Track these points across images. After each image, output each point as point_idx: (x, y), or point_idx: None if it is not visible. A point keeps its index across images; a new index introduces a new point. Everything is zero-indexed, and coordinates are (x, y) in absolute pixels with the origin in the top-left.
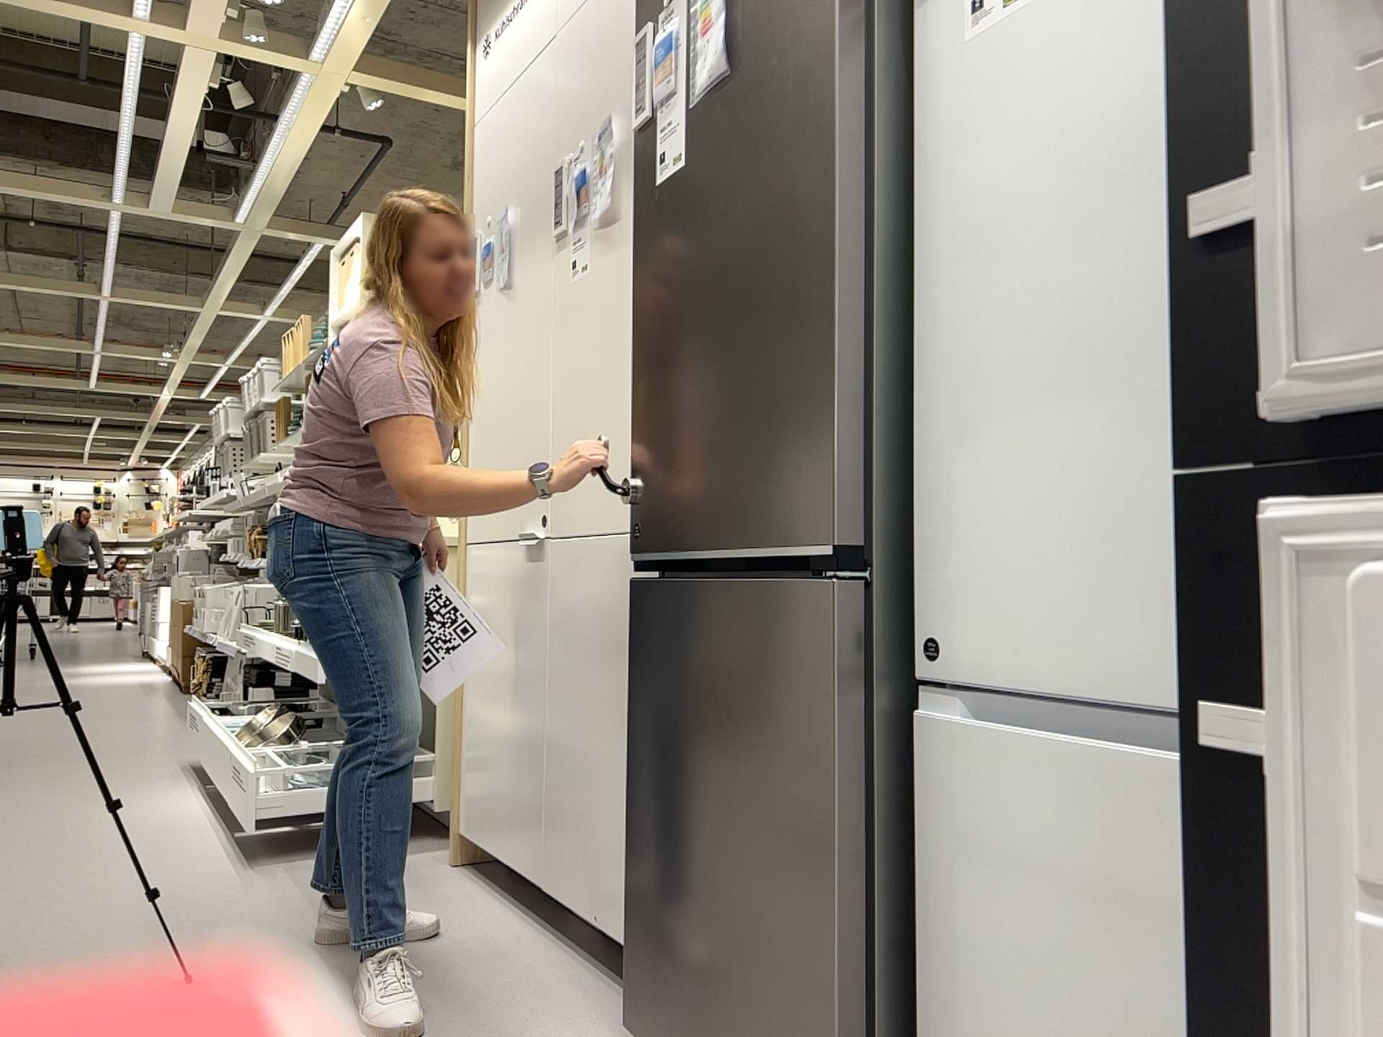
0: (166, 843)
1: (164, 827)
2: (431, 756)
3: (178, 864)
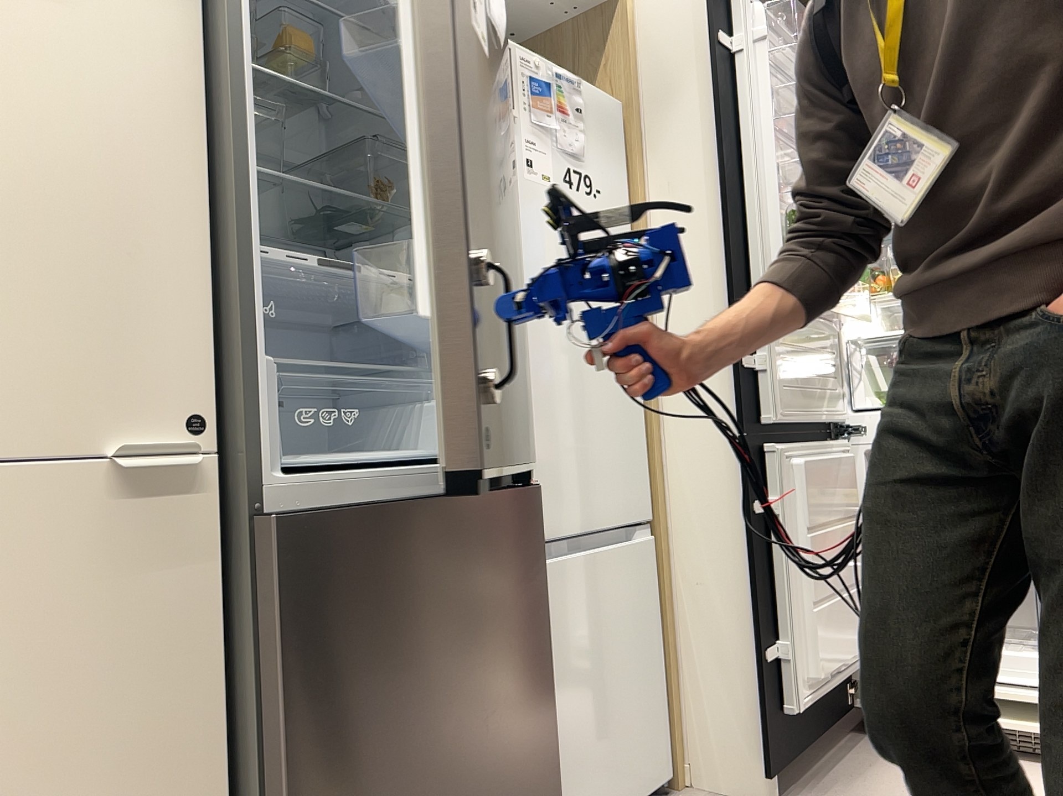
0: None
1: None
2: None
3: None
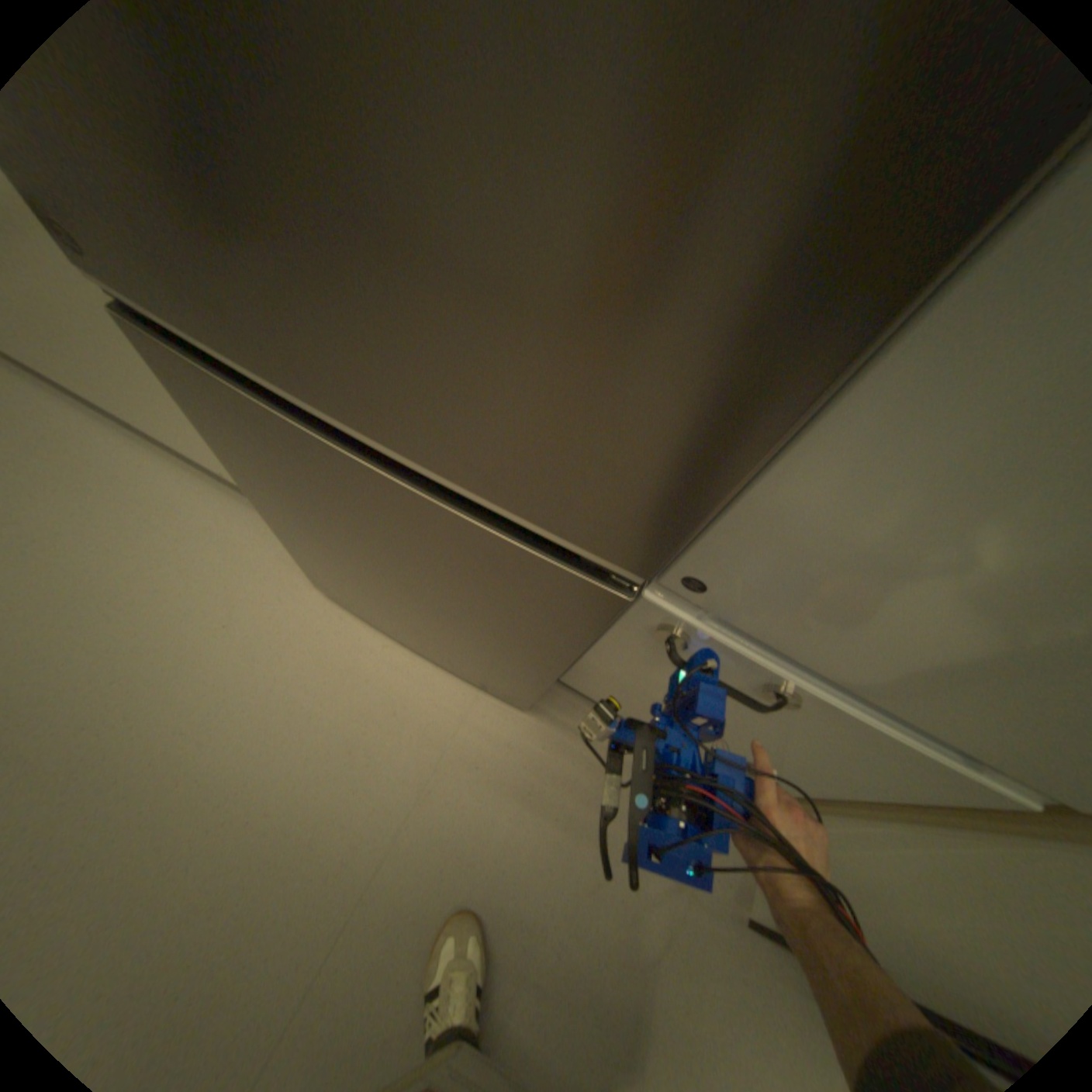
0: None
1: None
2: None
3: None
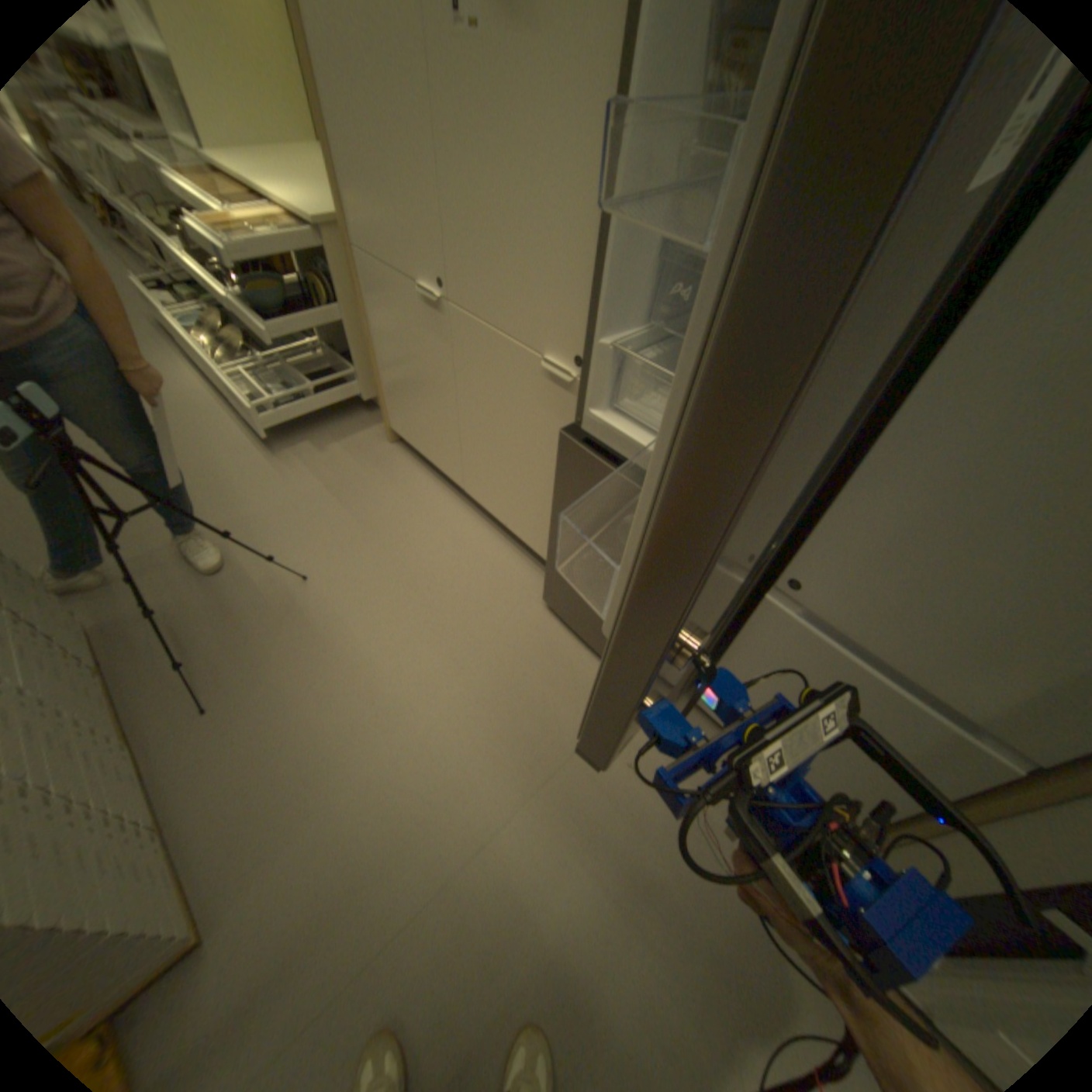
0: (201, 430)
1: (188, 410)
2: (351, 369)
3: (224, 455)
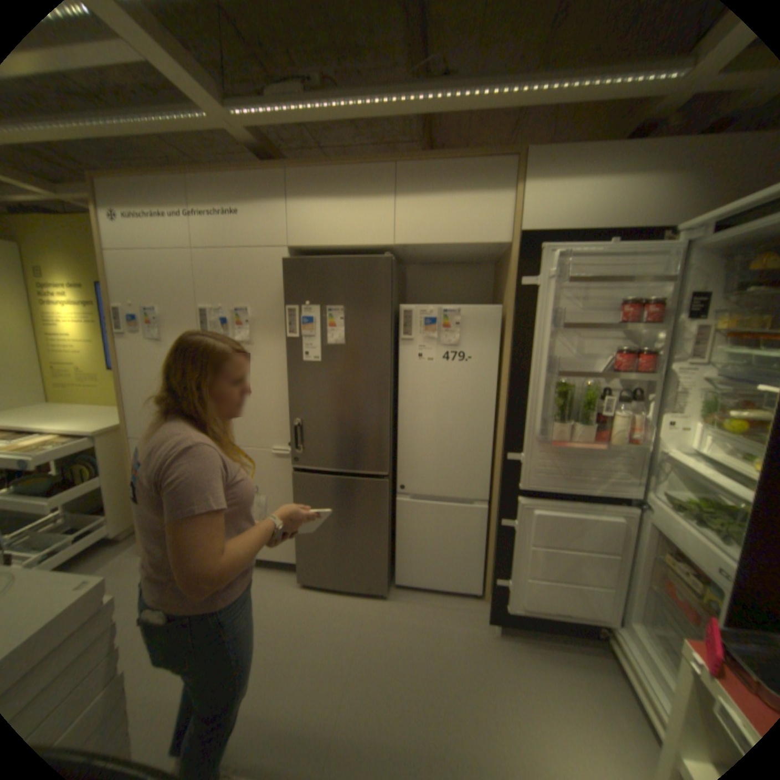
0: None
1: None
2: (100, 518)
3: None
